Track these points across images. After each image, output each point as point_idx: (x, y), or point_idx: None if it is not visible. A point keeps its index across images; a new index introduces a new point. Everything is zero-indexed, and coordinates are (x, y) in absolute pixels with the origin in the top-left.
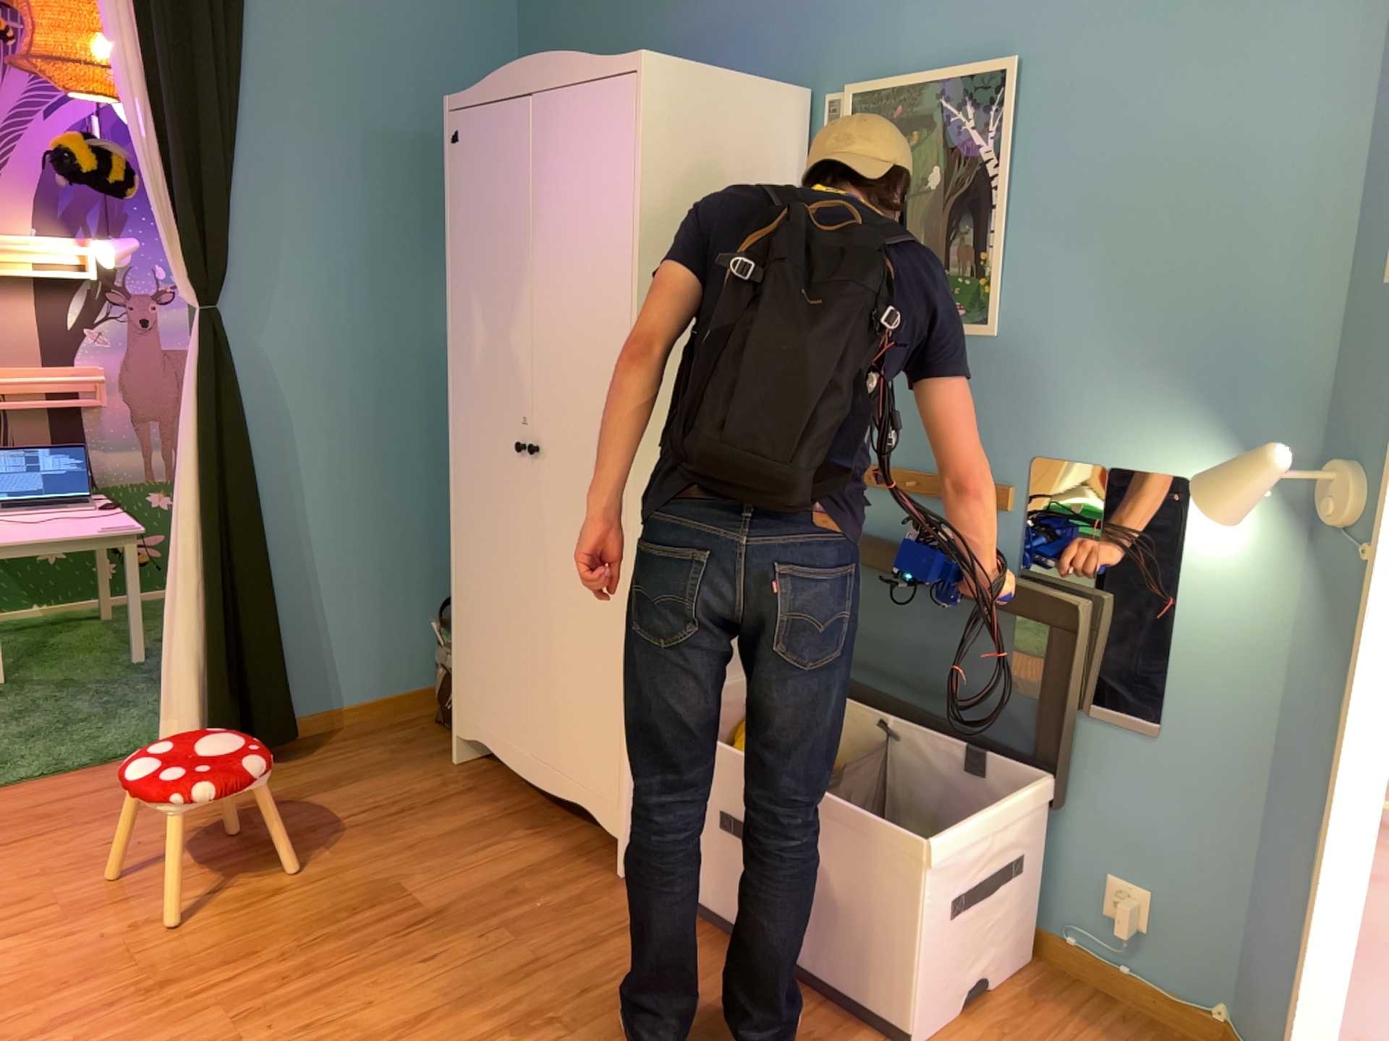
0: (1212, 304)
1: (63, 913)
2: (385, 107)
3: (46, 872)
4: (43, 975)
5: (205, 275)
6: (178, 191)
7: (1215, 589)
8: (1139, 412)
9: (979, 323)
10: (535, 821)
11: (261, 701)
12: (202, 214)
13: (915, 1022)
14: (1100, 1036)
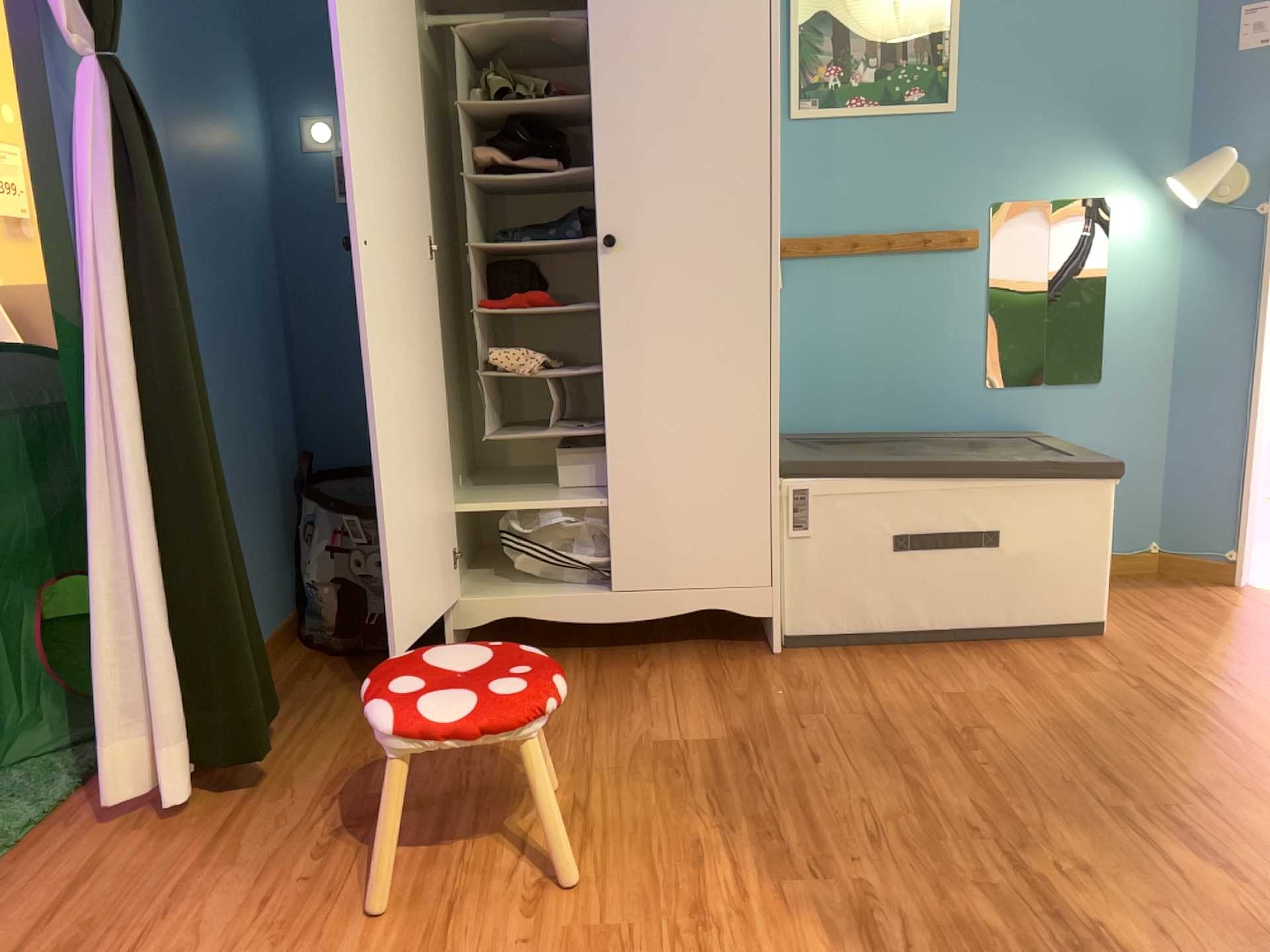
0: (1115, 75)
1: None
2: None
3: None
4: None
5: (106, 6)
6: None
7: (1130, 270)
8: (1071, 157)
9: (939, 102)
10: (625, 661)
11: (251, 661)
12: None
13: (1101, 611)
14: (1120, 590)
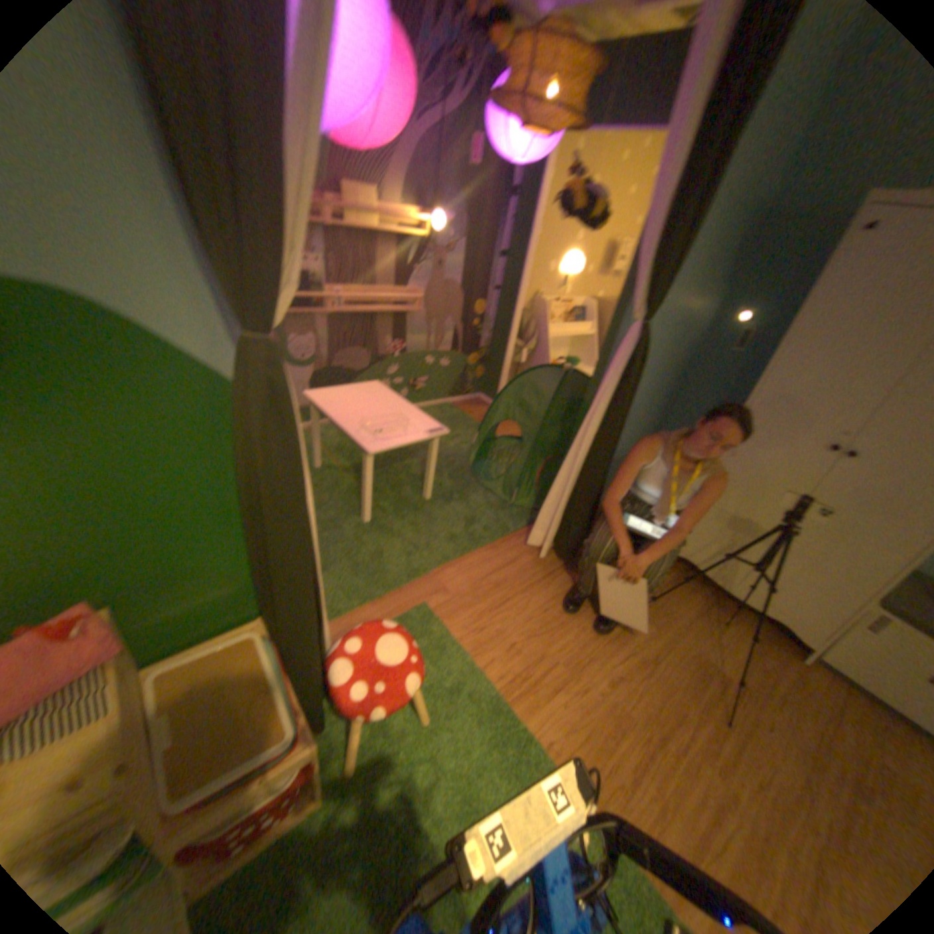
0: None
1: (569, 672)
2: (743, 176)
3: (534, 634)
4: (599, 728)
5: (658, 305)
6: (675, 247)
7: None
8: None
9: None
10: (729, 613)
11: (587, 530)
12: (675, 263)
13: None
14: None
